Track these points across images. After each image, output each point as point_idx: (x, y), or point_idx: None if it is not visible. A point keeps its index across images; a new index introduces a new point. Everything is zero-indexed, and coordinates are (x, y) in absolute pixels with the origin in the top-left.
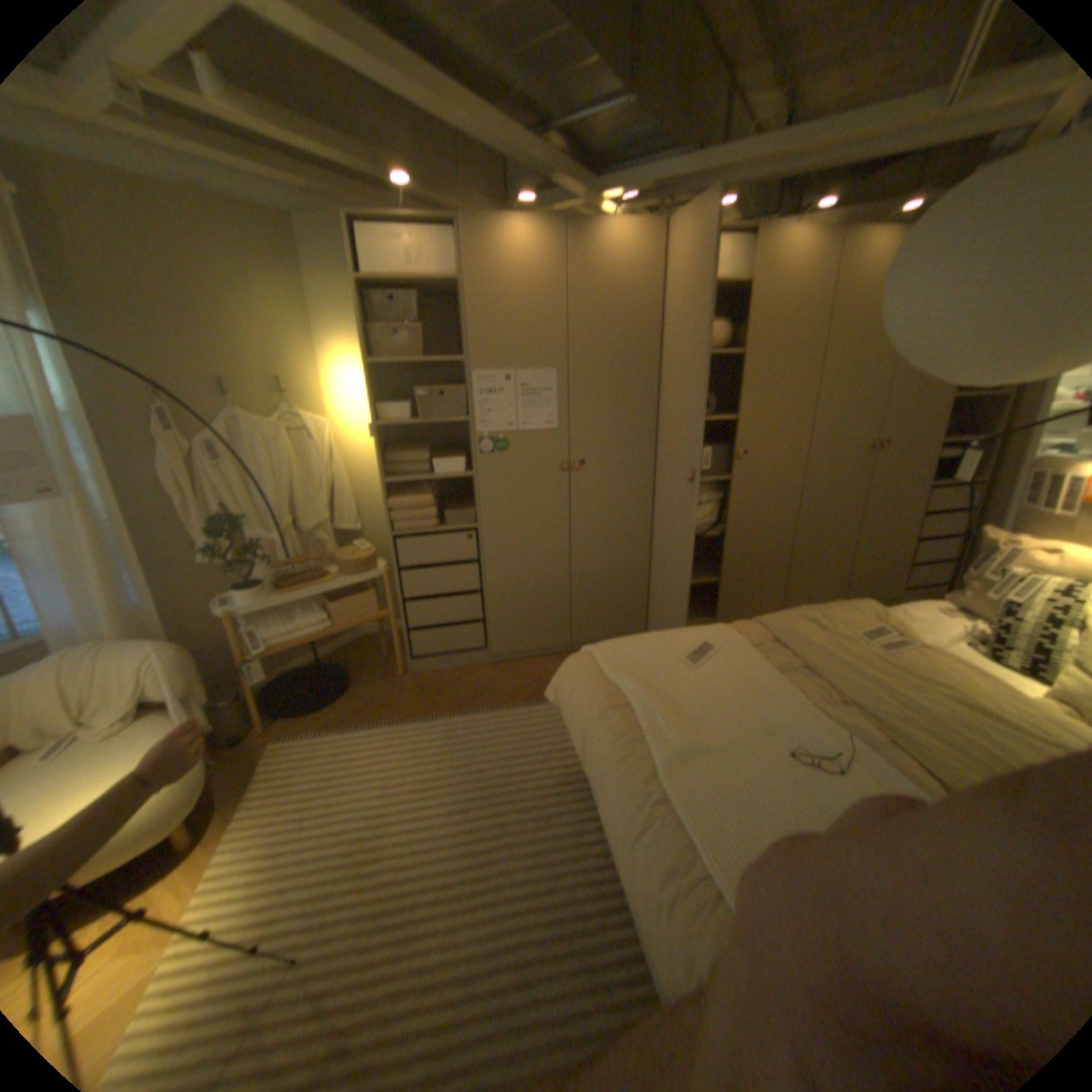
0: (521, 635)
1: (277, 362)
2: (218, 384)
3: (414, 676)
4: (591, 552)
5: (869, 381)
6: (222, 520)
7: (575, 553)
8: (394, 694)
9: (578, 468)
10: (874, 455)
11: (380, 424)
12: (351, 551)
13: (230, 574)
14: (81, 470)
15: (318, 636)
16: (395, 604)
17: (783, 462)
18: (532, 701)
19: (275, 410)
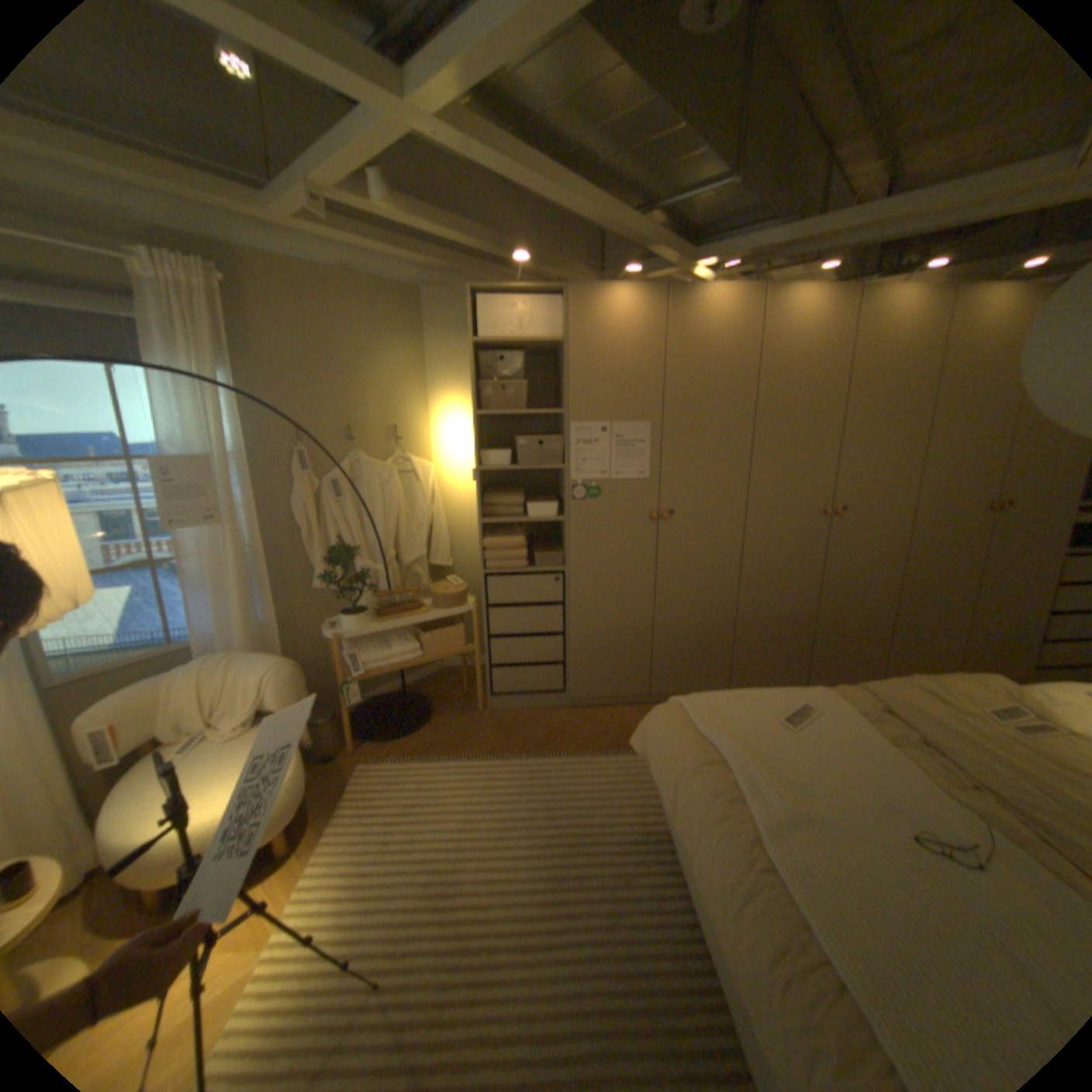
0: (597, 682)
1: (394, 414)
2: (344, 432)
3: (490, 714)
4: (674, 602)
5: (982, 439)
6: (338, 551)
7: (656, 602)
8: (471, 730)
9: (664, 518)
10: (990, 518)
11: (479, 470)
12: (442, 587)
13: (338, 601)
14: (233, 502)
15: (407, 665)
16: (478, 641)
17: (883, 521)
18: (607, 751)
19: (387, 456)
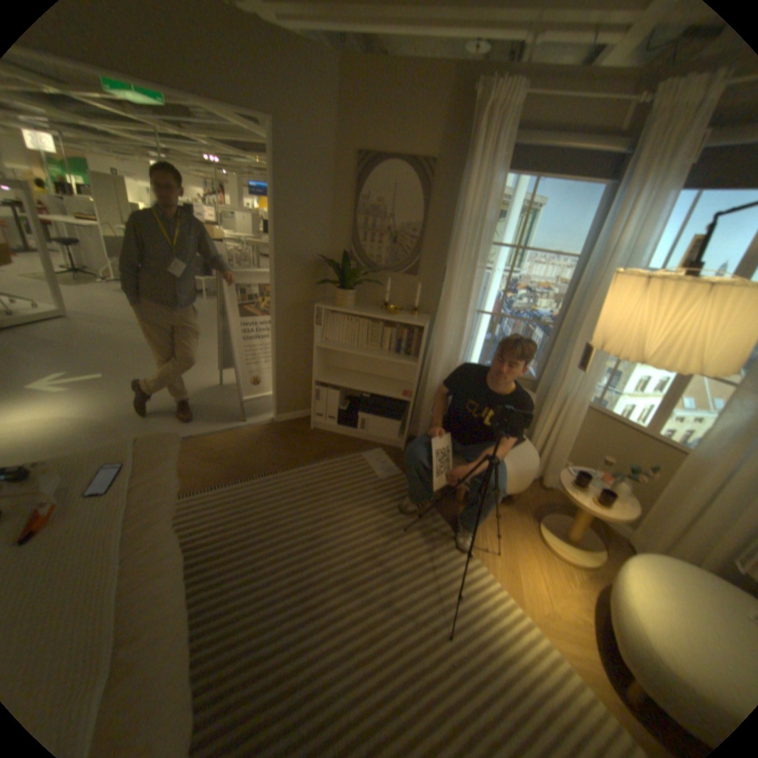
0: None
1: None
2: None
3: None
4: None
5: None
6: None
7: None
8: None
9: None
10: None
11: None
12: None
13: None
14: None
15: None
16: None
17: None
18: None
19: None
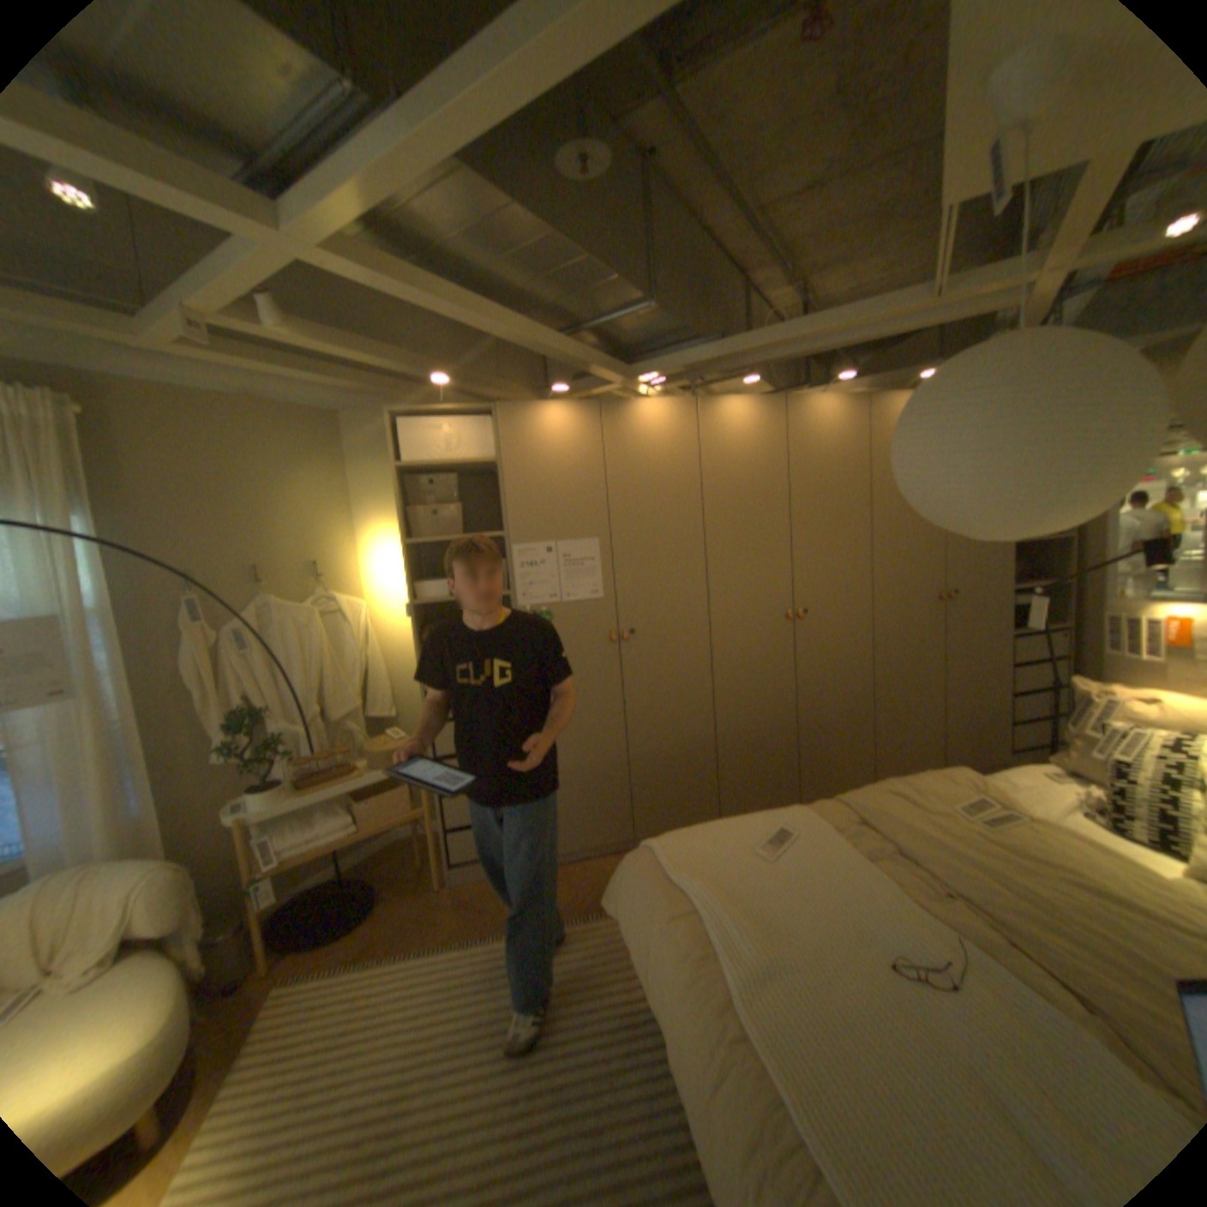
0: (573, 833)
1: (312, 549)
2: (249, 574)
3: (449, 893)
4: (647, 729)
5: (919, 533)
6: (239, 716)
7: (629, 732)
8: (424, 917)
9: (625, 638)
10: (941, 608)
11: (415, 604)
12: (379, 744)
13: (241, 778)
14: (93, 671)
15: (336, 847)
16: (427, 803)
17: (844, 620)
18: (588, 917)
19: (306, 597)
